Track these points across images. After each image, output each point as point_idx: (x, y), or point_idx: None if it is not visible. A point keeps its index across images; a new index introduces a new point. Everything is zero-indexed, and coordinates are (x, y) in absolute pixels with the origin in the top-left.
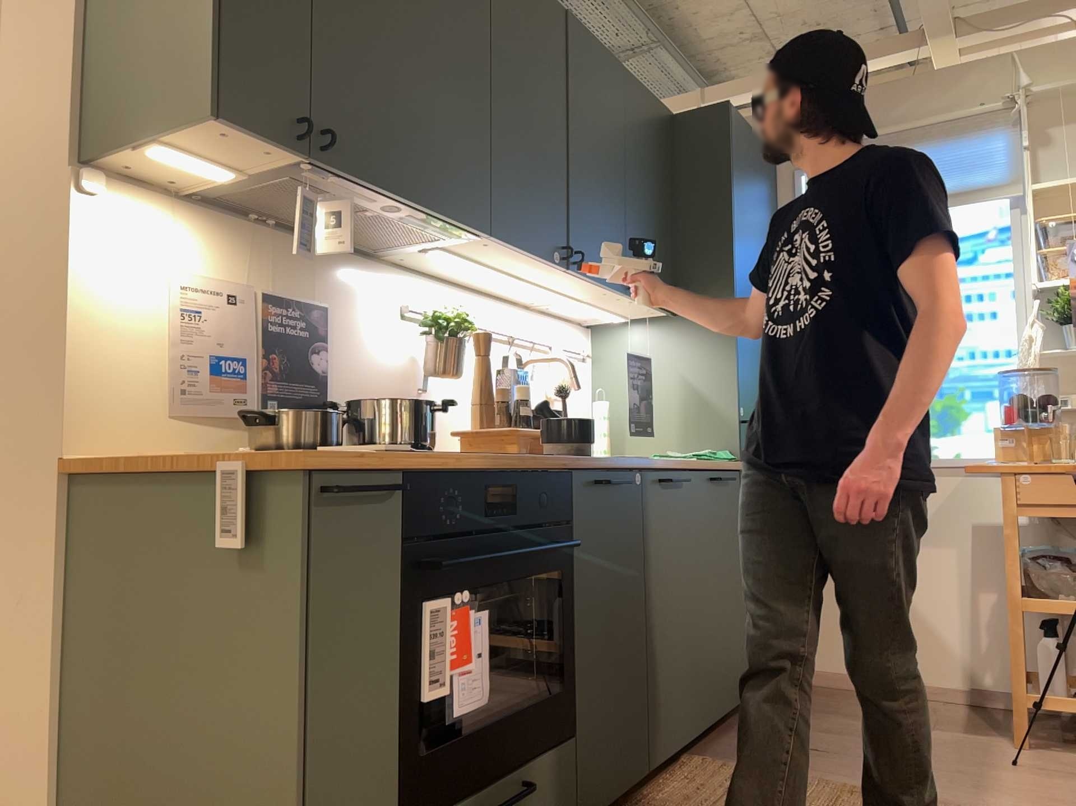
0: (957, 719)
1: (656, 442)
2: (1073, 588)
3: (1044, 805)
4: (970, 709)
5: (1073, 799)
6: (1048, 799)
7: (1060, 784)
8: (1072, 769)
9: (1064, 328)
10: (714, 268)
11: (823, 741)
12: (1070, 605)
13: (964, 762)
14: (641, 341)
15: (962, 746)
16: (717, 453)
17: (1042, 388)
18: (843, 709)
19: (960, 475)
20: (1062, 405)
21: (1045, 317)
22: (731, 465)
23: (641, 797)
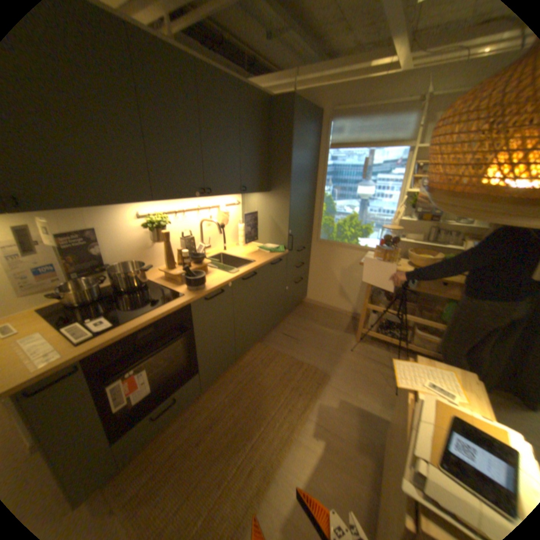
0: (345, 325)
1: (261, 238)
2: (384, 304)
3: (350, 373)
4: (351, 320)
5: (360, 370)
6: (352, 370)
7: (360, 362)
8: (366, 354)
9: (413, 209)
10: (283, 175)
11: (300, 335)
12: (381, 310)
13: (337, 349)
14: (257, 200)
15: (340, 340)
16: (278, 247)
17: (400, 228)
18: (314, 318)
19: (365, 252)
20: (403, 238)
21: (409, 202)
22: (280, 256)
23: (234, 364)
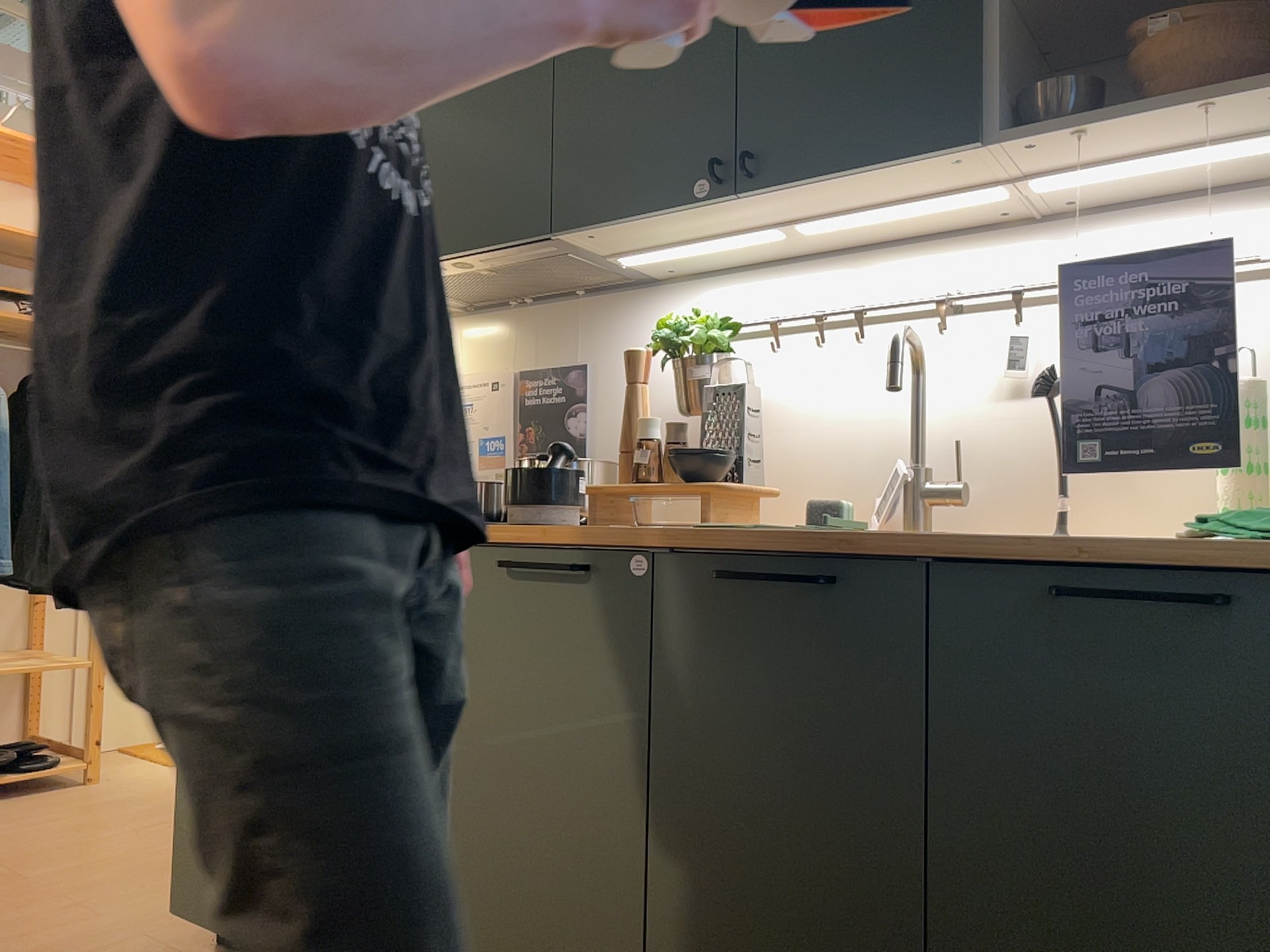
0: None
1: None
2: None
3: None
4: None
5: None
6: None
7: None
8: None
9: None
10: None
11: None
12: None
13: None
14: None
15: None
16: None
17: None
18: None
19: None
20: None
21: None
22: (1206, 553)
23: None
